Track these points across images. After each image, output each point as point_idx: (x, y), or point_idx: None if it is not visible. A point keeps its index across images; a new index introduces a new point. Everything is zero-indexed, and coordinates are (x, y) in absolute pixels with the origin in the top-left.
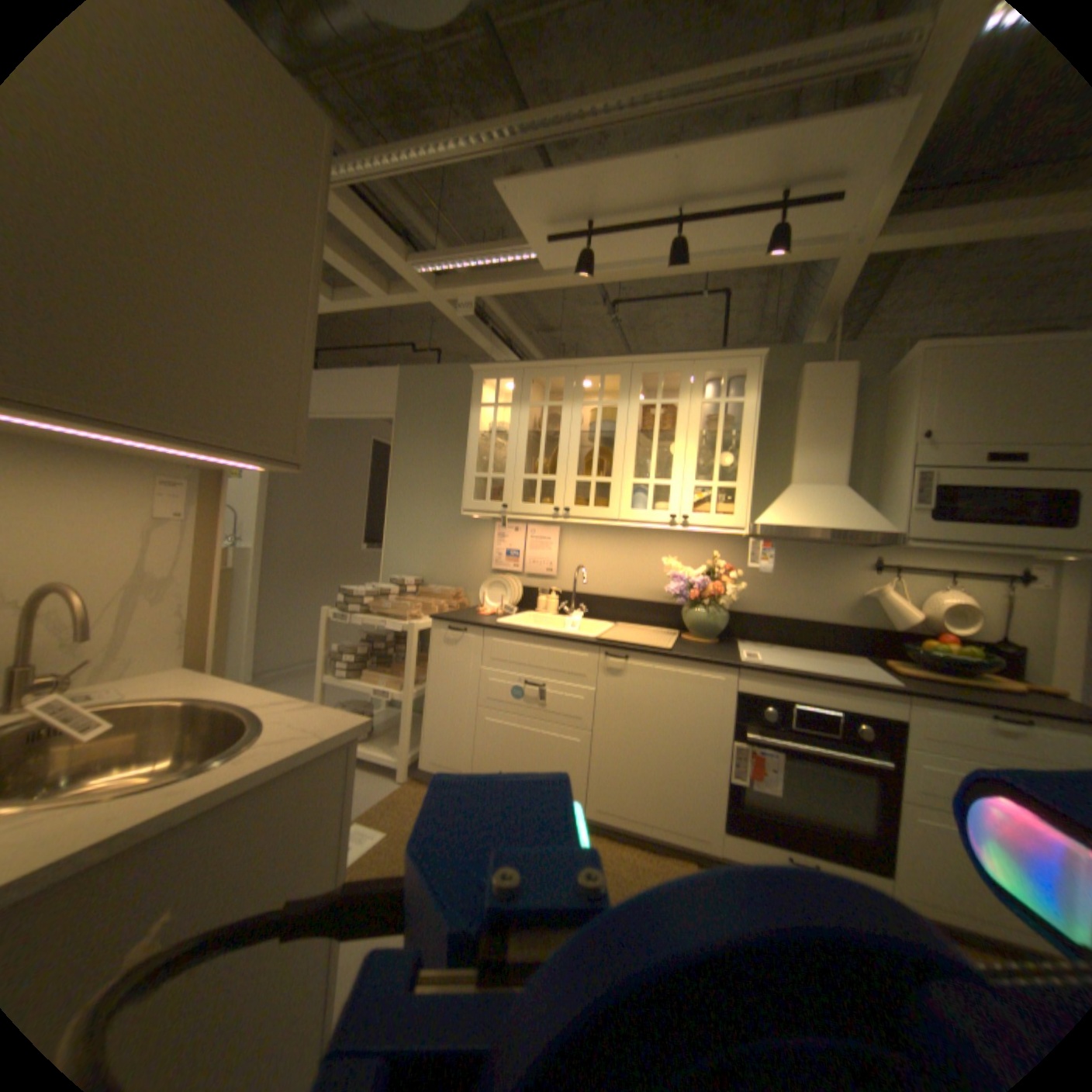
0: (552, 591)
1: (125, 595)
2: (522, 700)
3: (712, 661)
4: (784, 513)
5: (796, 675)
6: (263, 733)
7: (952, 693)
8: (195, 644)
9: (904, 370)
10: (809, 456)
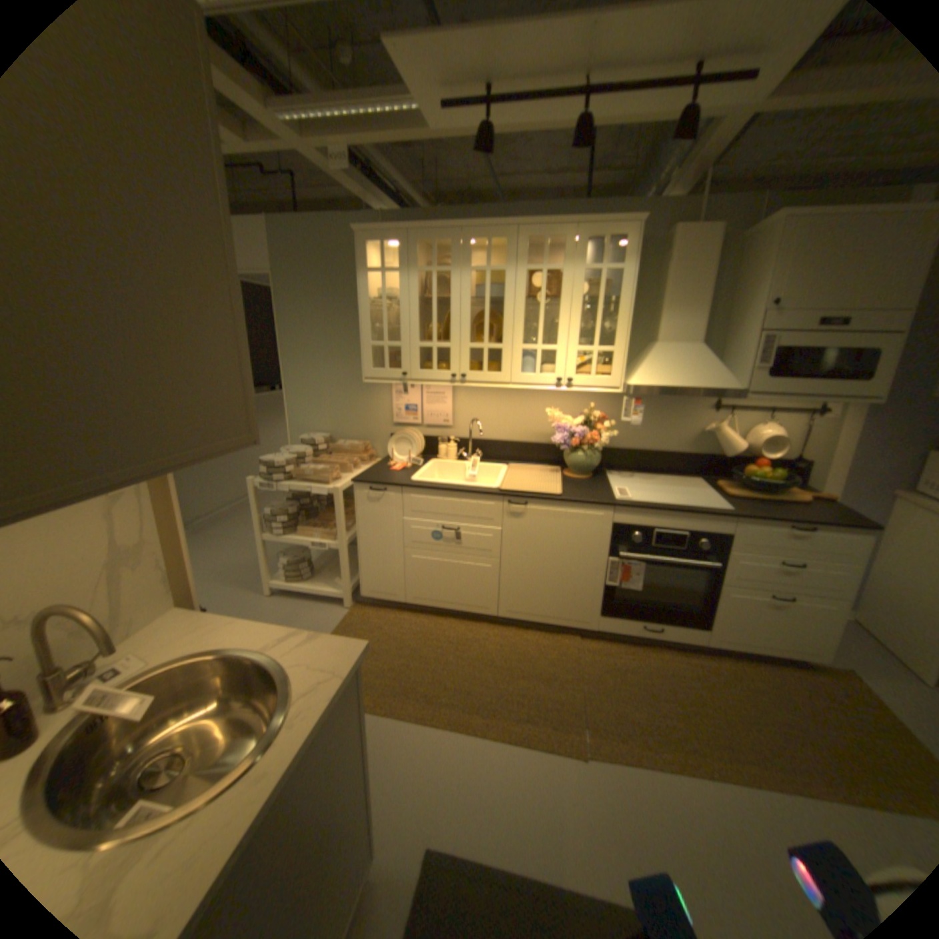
0: (451, 442)
1: (111, 577)
2: (443, 543)
3: (596, 504)
4: (653, 375)
5: (659, 510)
6: (296, 689)
7: (767, 513)
8: (181, 589)
9: (763, 233)
10: (675, 318)
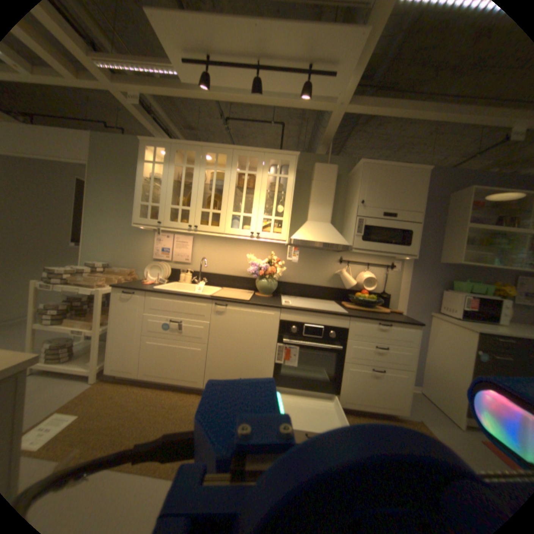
0: (188, 271)
1: None
2: (168, 331)
3: (268, 305)
4: (303, 234)
5: (305, 310)
6: None
7: (364, 315)
8: None
9: (355, 172)
10: (315, 208)
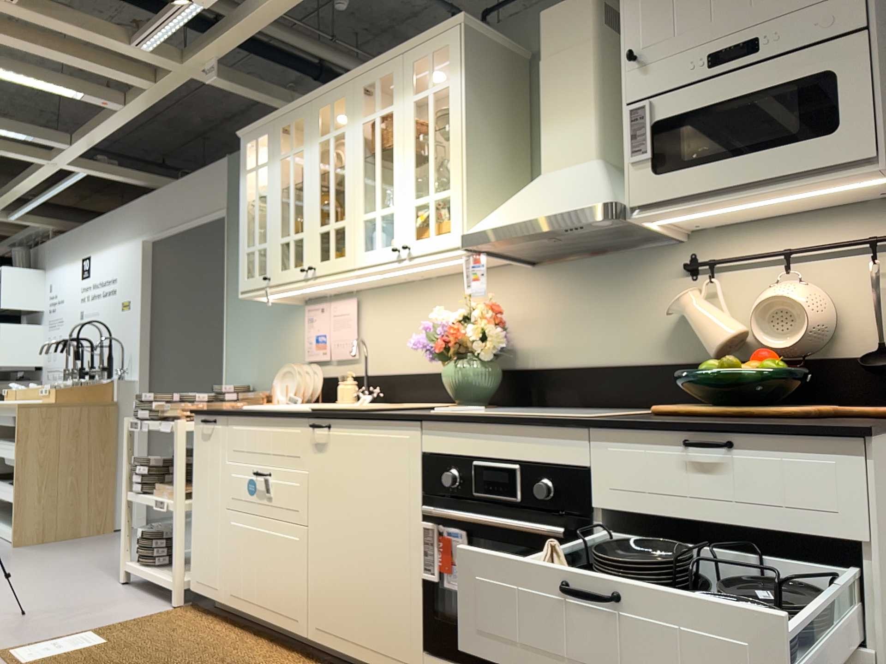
0: (348, 376)
1: None
2: (255, 496)
3: (395, 416)
4: (499, 214)
5: (468, 418)
6: None
7: (653, 419)
8: None
9: None
10: (552, 133)
